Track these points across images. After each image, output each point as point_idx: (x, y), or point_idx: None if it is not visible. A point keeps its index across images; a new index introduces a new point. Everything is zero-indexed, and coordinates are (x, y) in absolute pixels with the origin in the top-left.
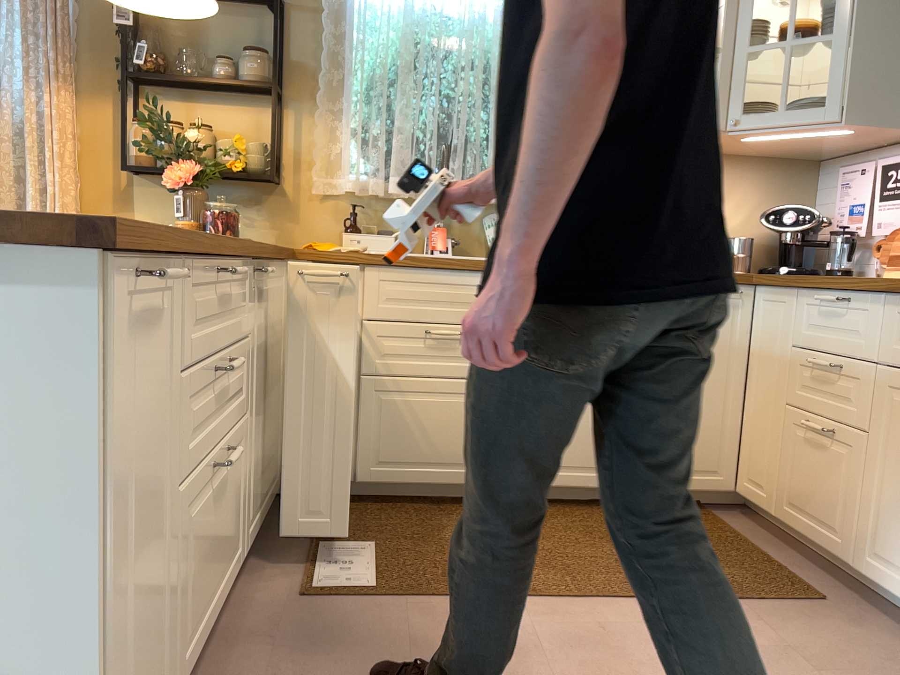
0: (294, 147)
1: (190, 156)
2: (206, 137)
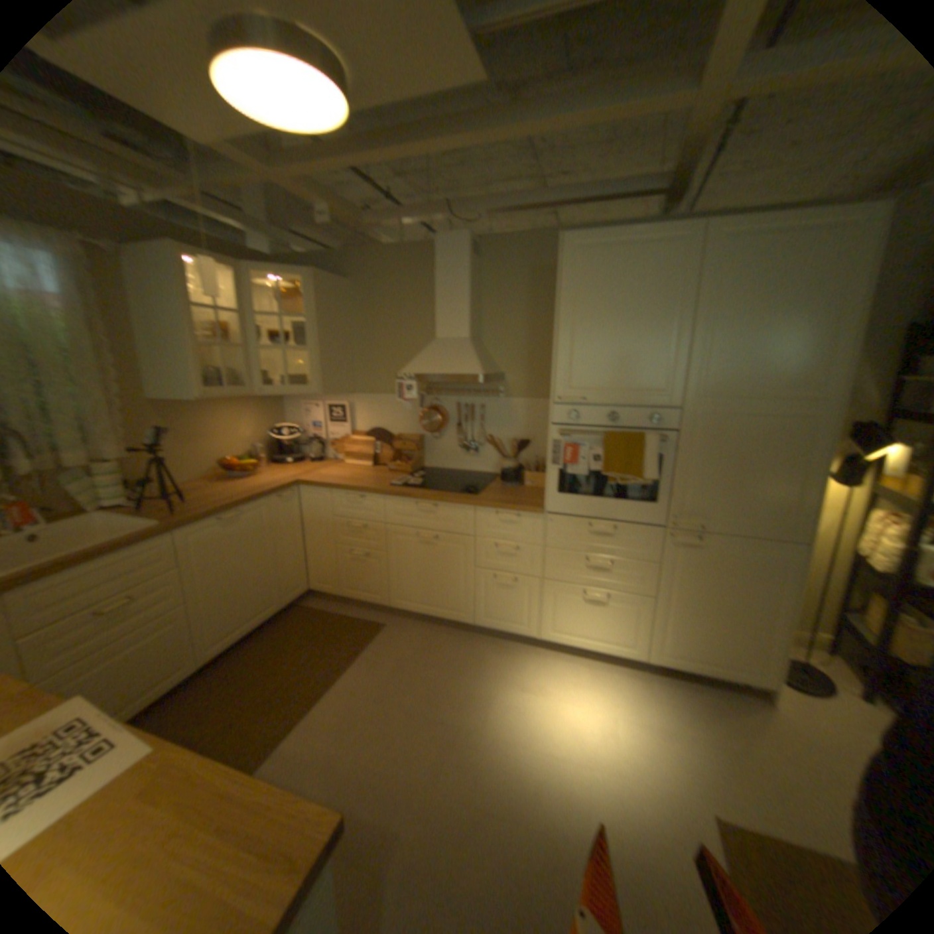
0: None
1: None
2: None
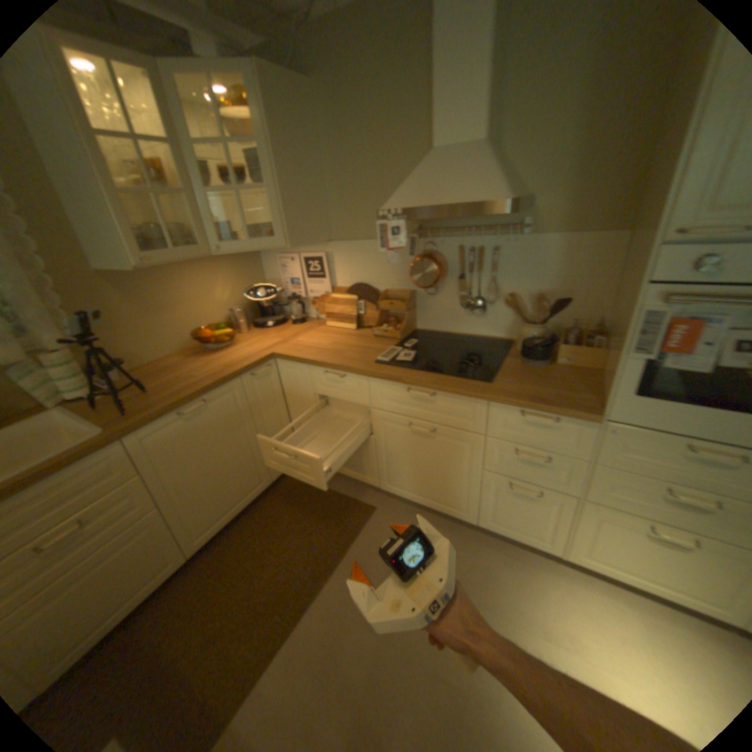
0: None
1: None
2: None
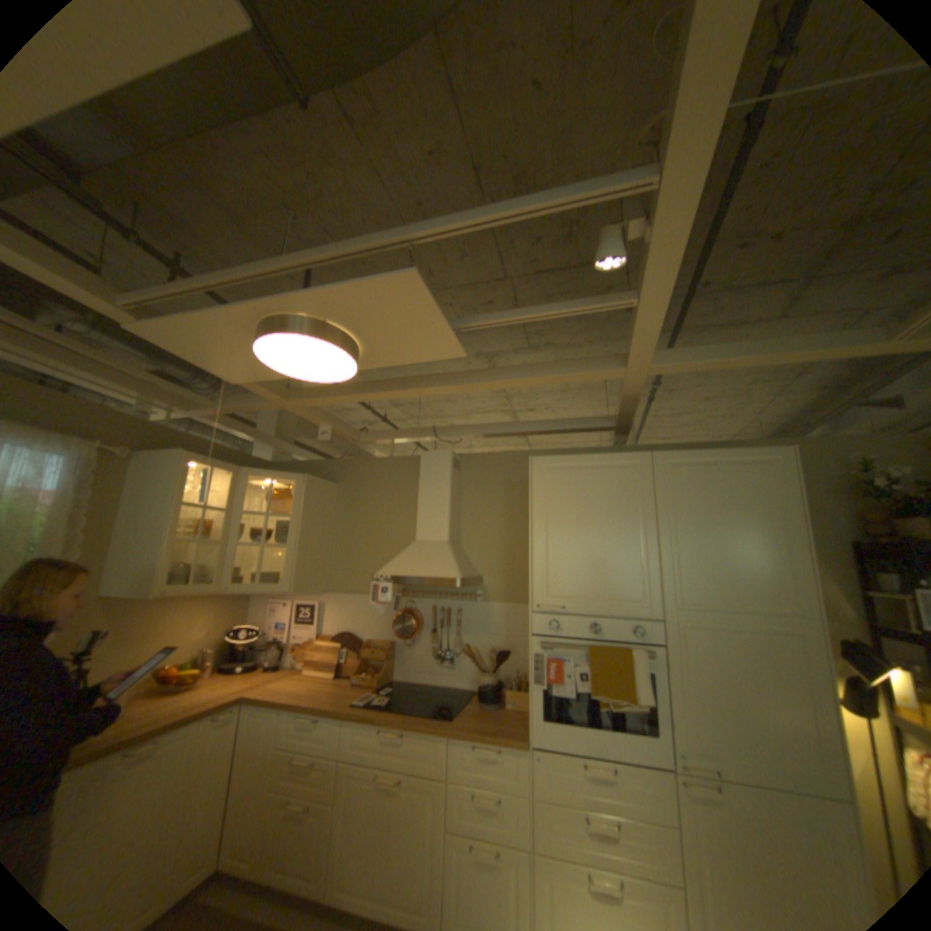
0: None
1: None
2: None
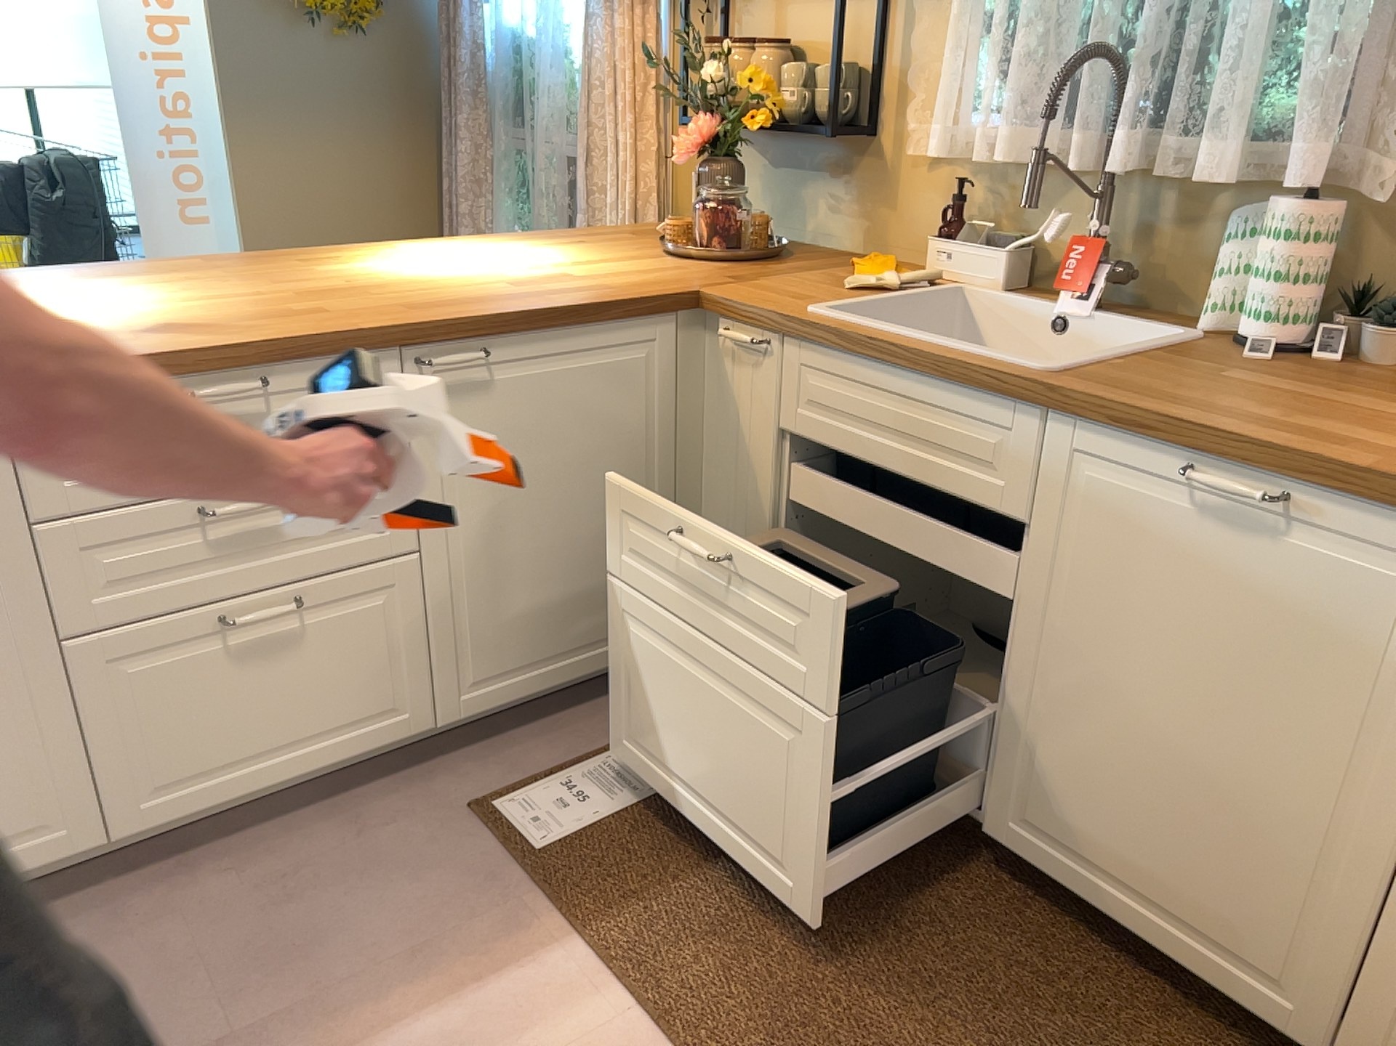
0: (895, 64)
1: (706, 107)
2: (763, 63)
